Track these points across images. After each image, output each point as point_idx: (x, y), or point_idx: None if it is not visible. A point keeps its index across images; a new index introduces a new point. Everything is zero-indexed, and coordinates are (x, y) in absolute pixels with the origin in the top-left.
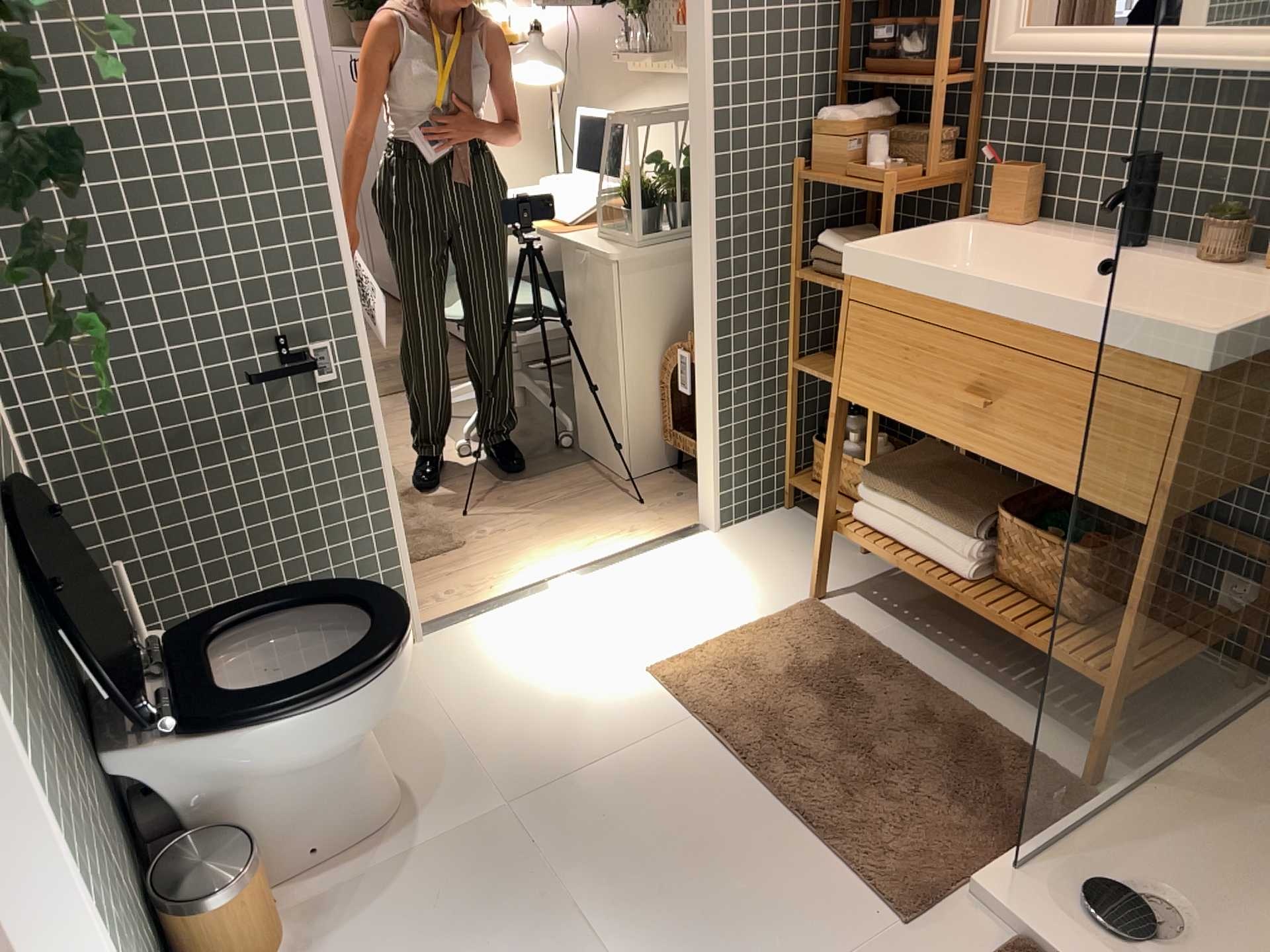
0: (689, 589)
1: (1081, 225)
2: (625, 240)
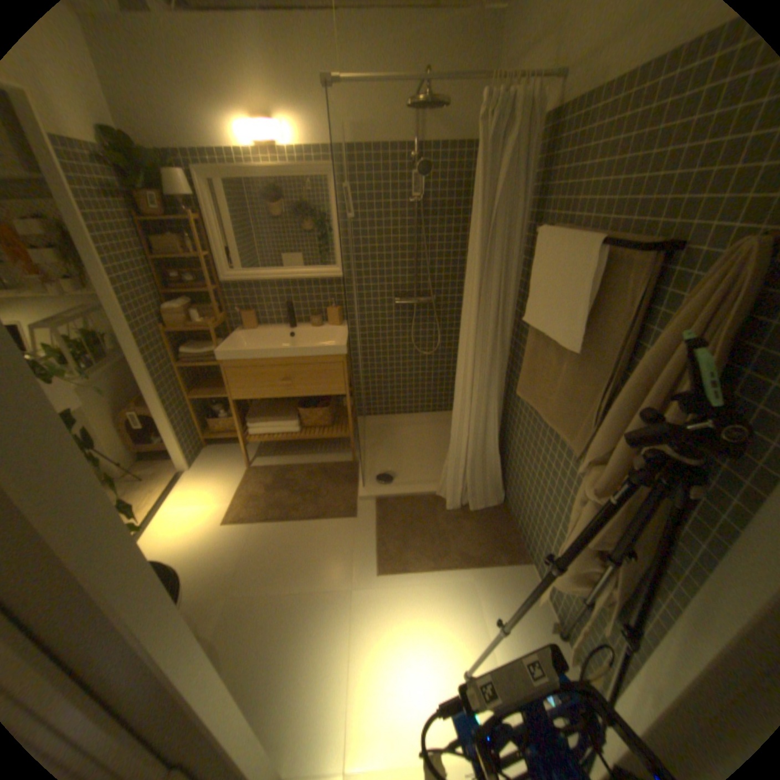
0: (201, 492)
1: (270, 323)
2: (70, 378)
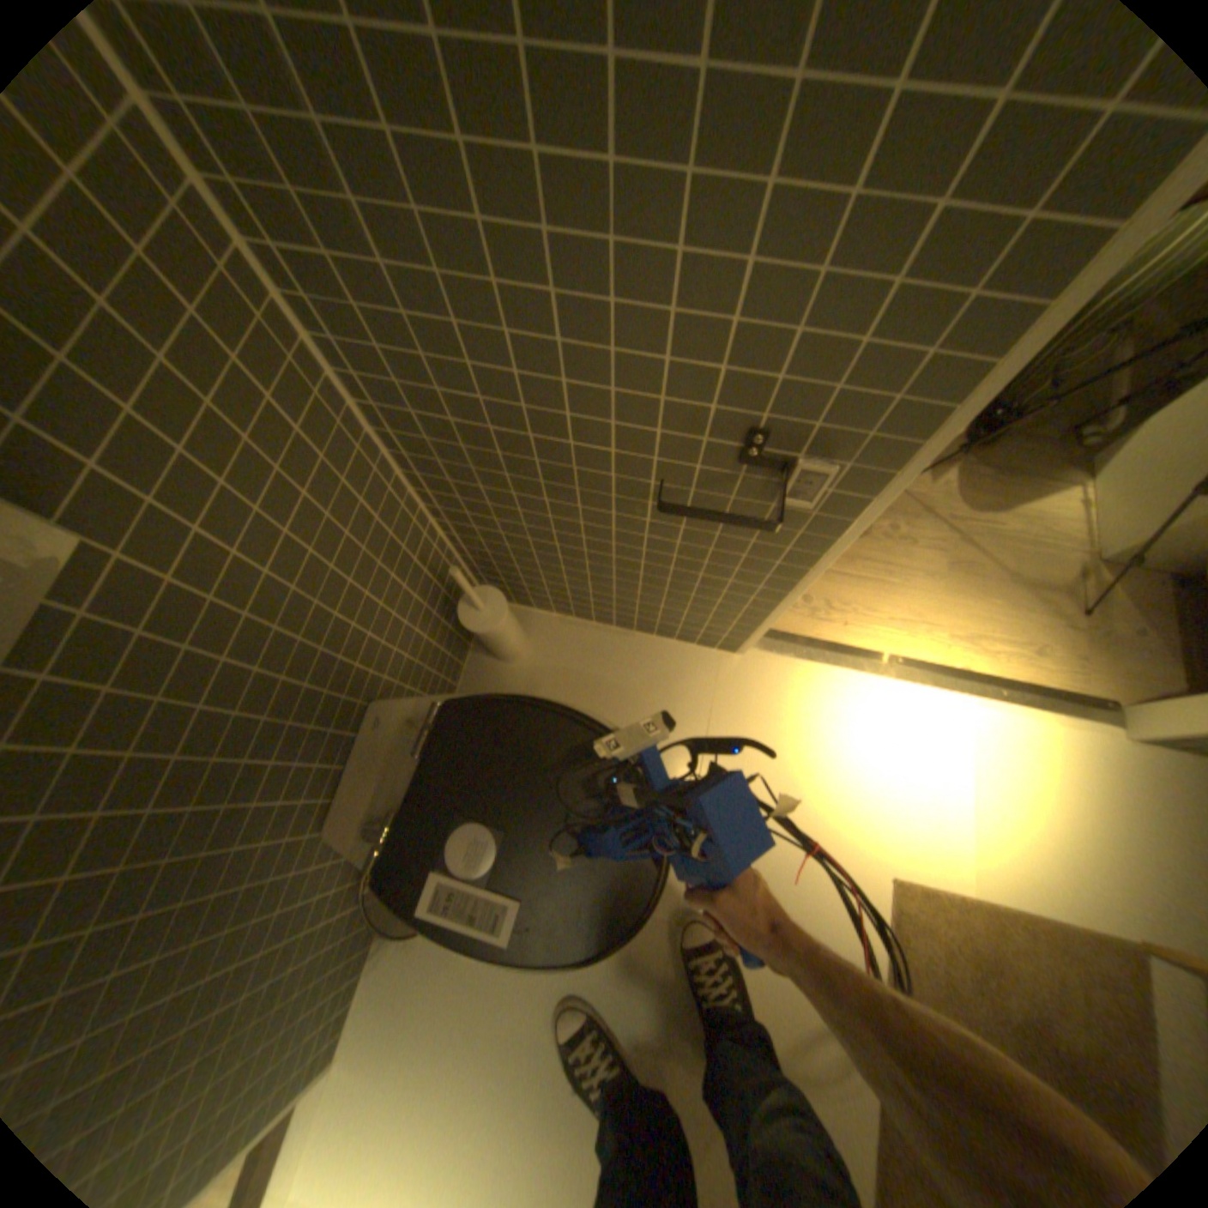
0: (1030, 802)
1: None
2: None
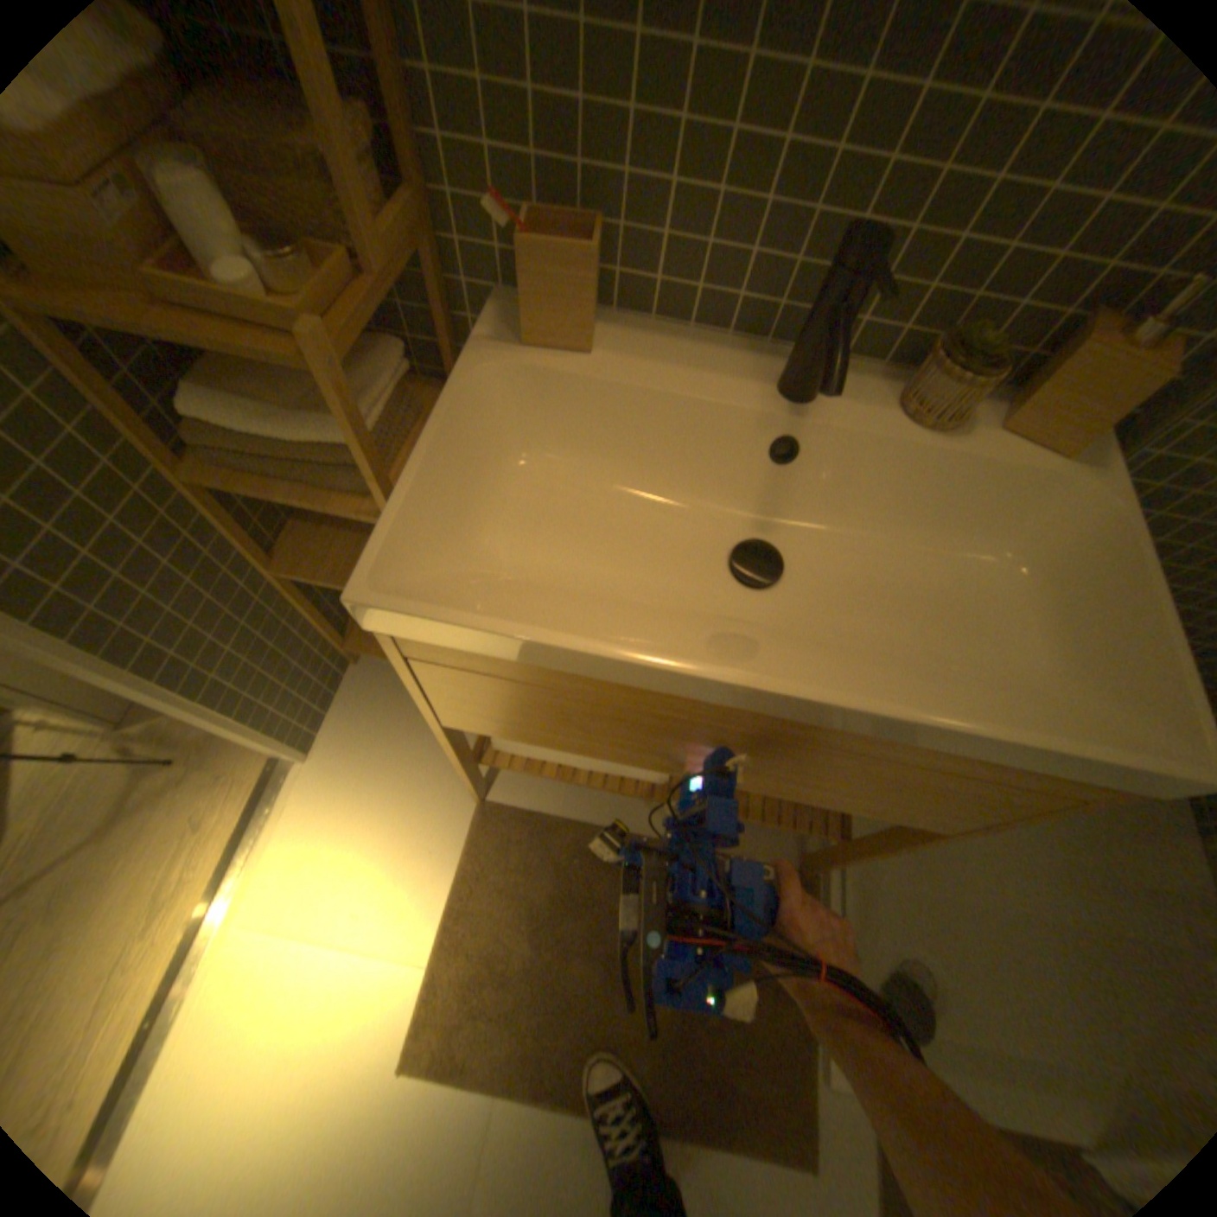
0: (338, 890)
1: (664, 308)
2: None
